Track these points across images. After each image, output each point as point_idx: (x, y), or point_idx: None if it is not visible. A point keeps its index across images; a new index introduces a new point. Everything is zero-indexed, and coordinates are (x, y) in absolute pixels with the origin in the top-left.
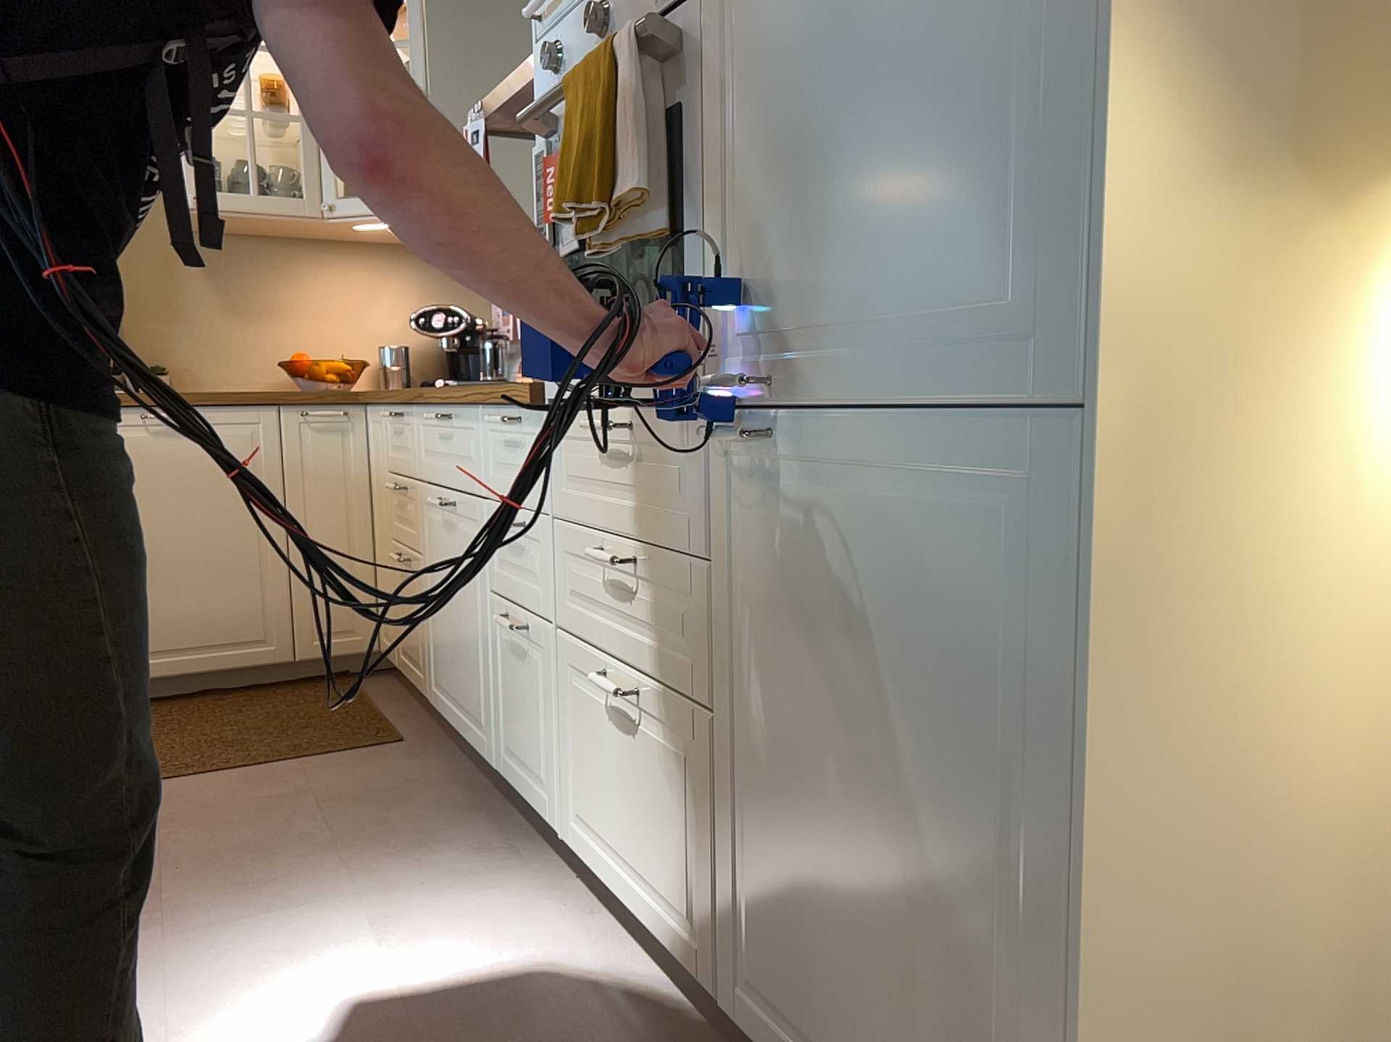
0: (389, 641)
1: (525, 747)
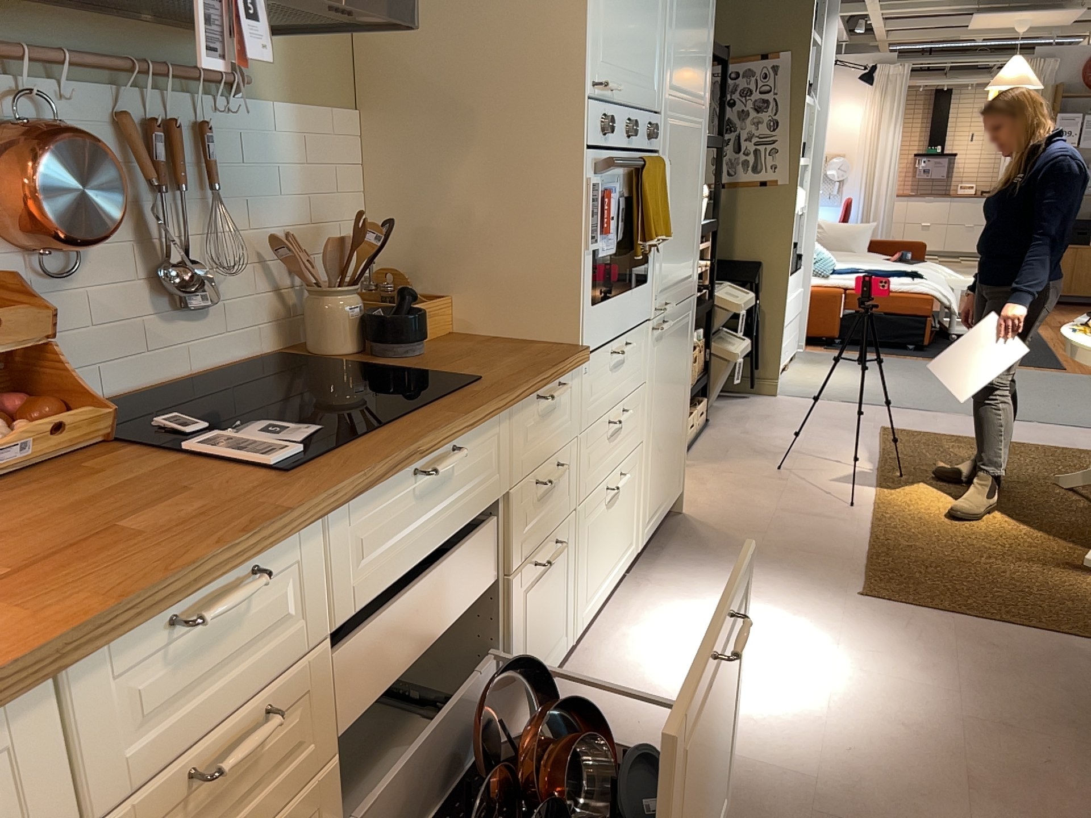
0: None
1: (545, 638)
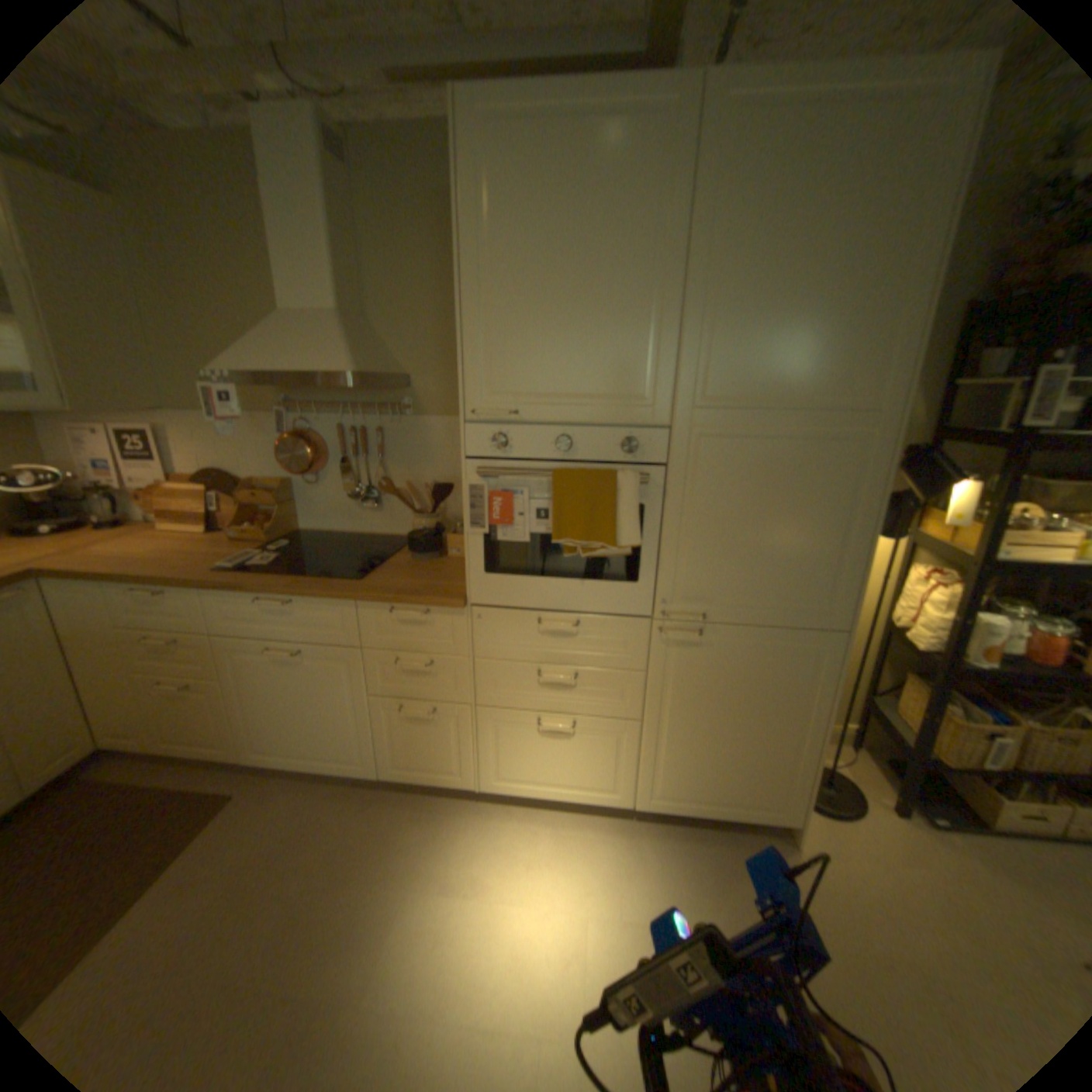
0: (127, 741)
1: (425, 761)
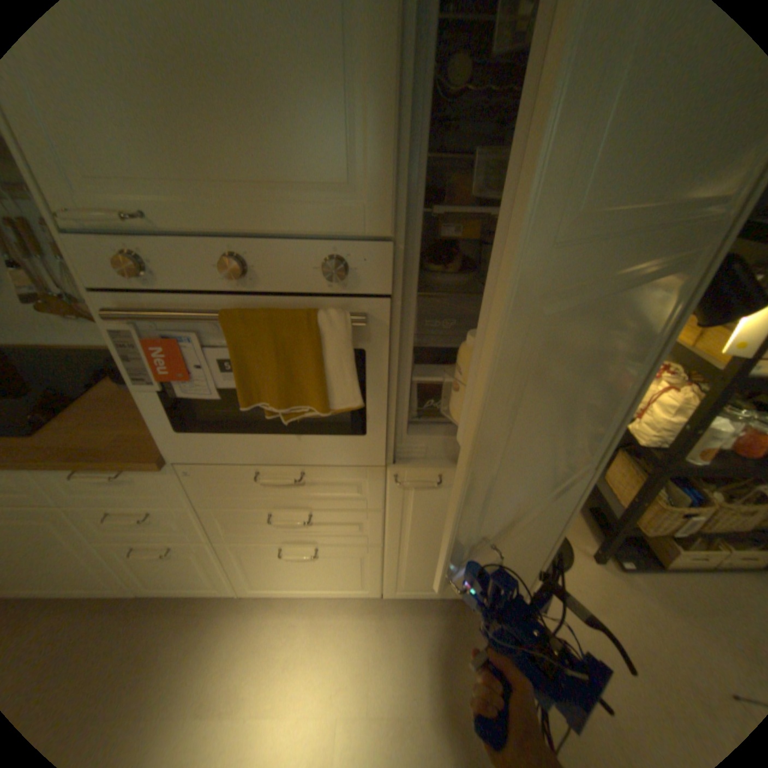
0: None
1: (175, 582)
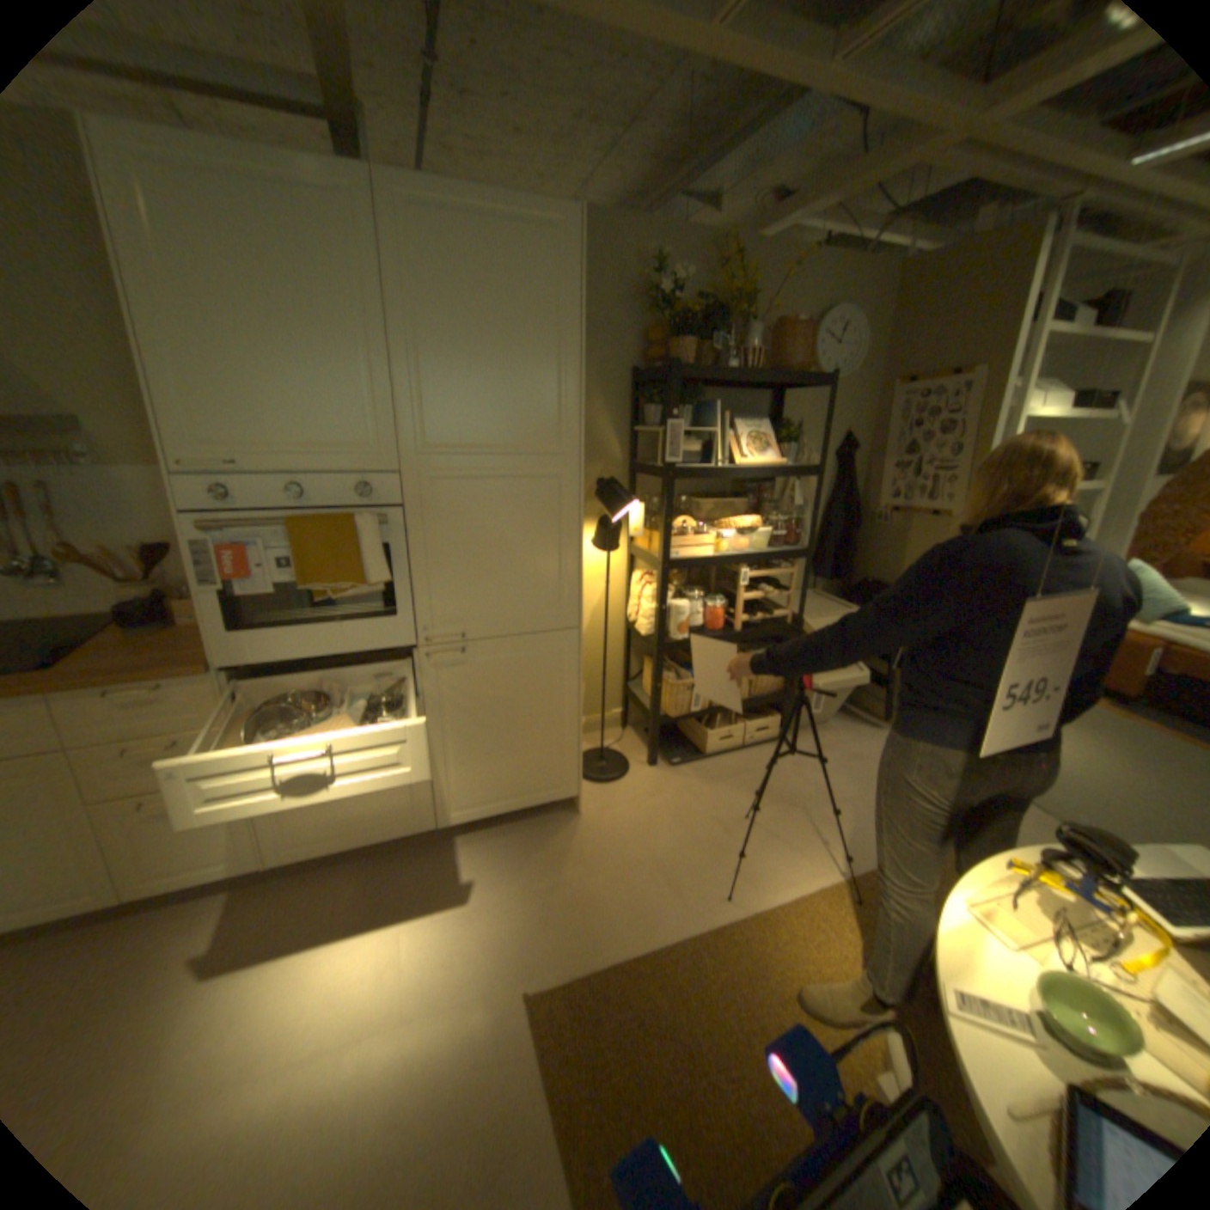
0: None
1: (184, 859)
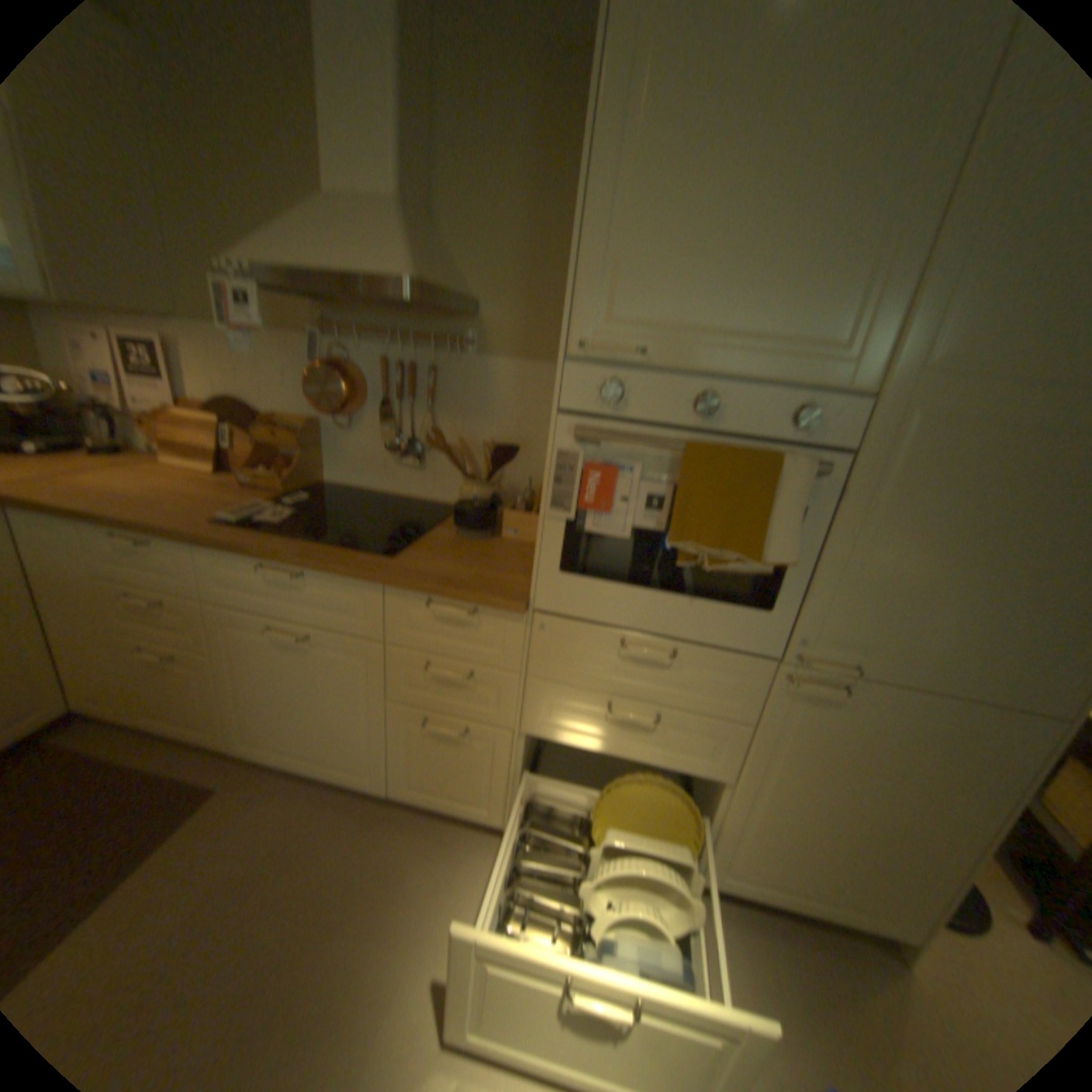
0: (102, 703)
1: (446, 783)
